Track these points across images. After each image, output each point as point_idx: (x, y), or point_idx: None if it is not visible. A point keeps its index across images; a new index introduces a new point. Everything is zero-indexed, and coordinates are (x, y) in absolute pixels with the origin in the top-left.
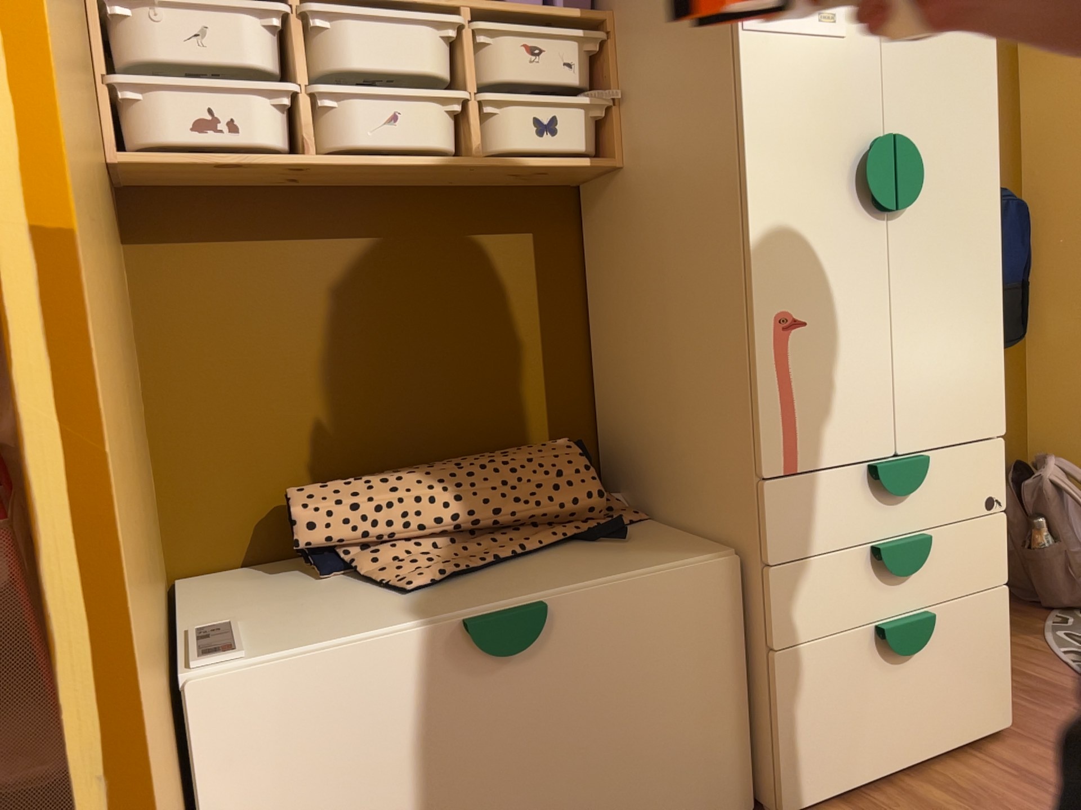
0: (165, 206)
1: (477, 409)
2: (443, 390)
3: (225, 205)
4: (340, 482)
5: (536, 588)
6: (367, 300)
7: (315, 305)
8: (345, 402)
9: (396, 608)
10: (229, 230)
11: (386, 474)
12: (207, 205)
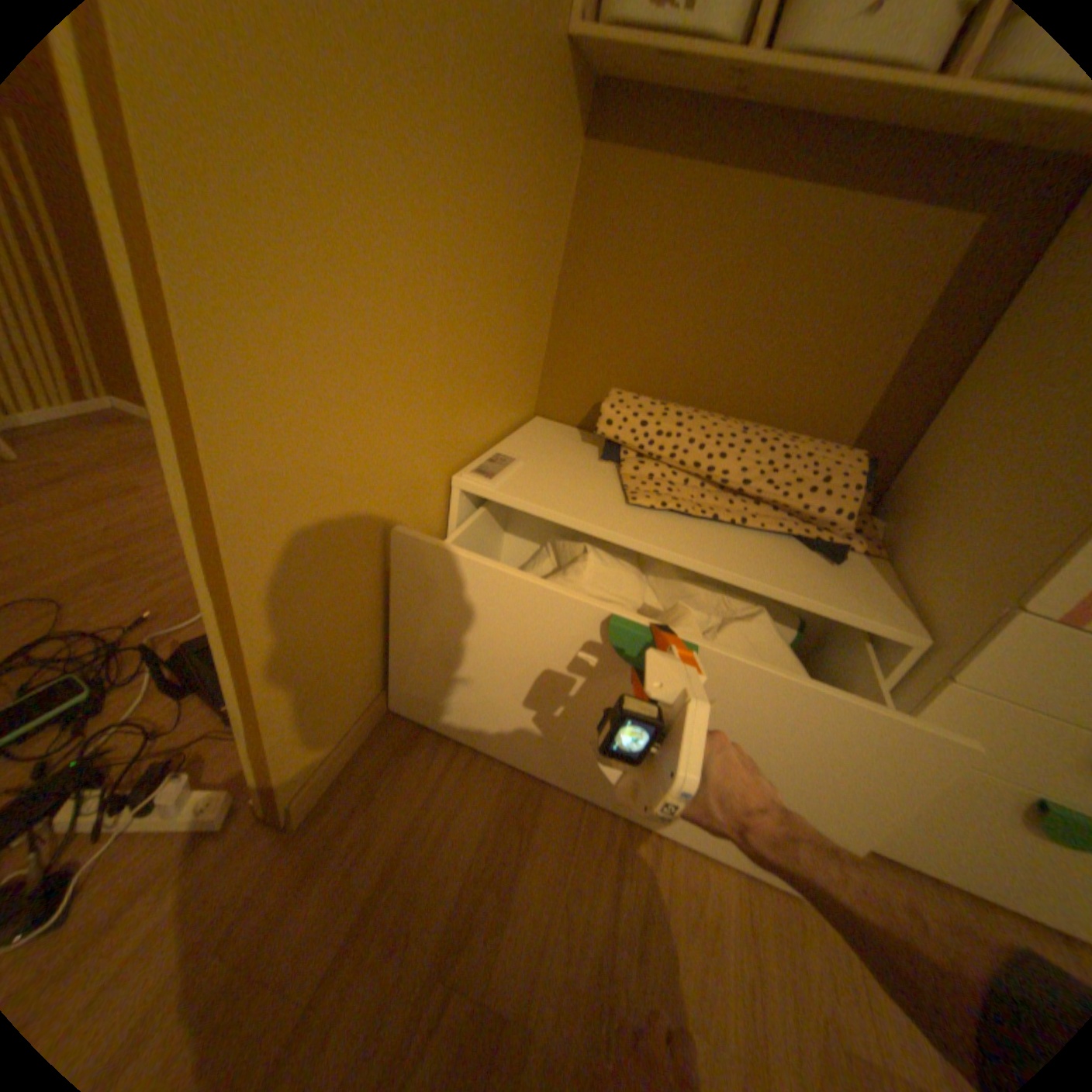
0: (626, 102)
1: (799, 390)
2: (778, 360)
3: (674, 111)
4: (656, 400)
5: (715, 556)
6: (754, 249)
7: (707, 239)
8: (691, 338)
9: (610, 508)
10: (667, 141)
11: (685, 409)
12: (659, 108)
